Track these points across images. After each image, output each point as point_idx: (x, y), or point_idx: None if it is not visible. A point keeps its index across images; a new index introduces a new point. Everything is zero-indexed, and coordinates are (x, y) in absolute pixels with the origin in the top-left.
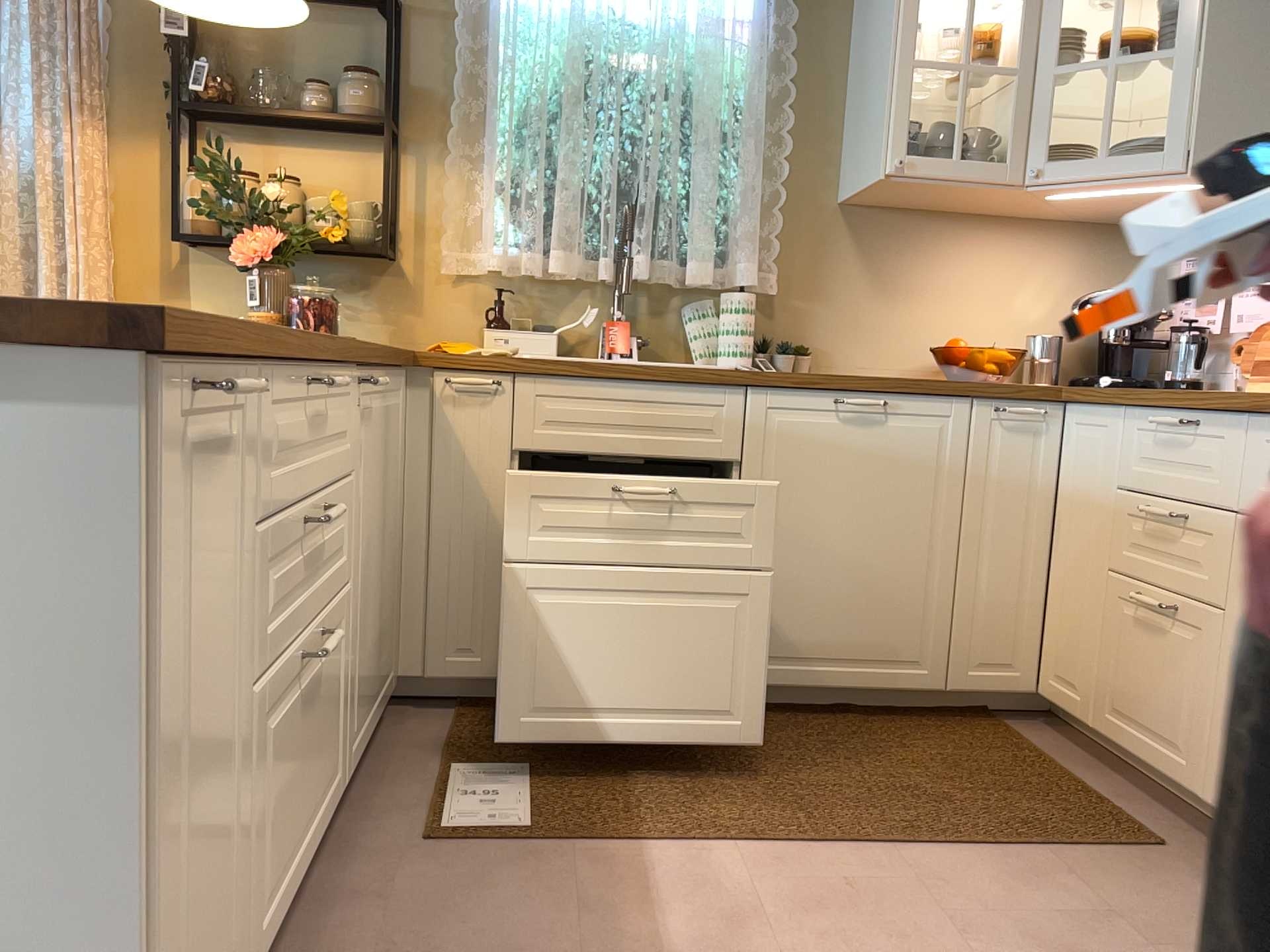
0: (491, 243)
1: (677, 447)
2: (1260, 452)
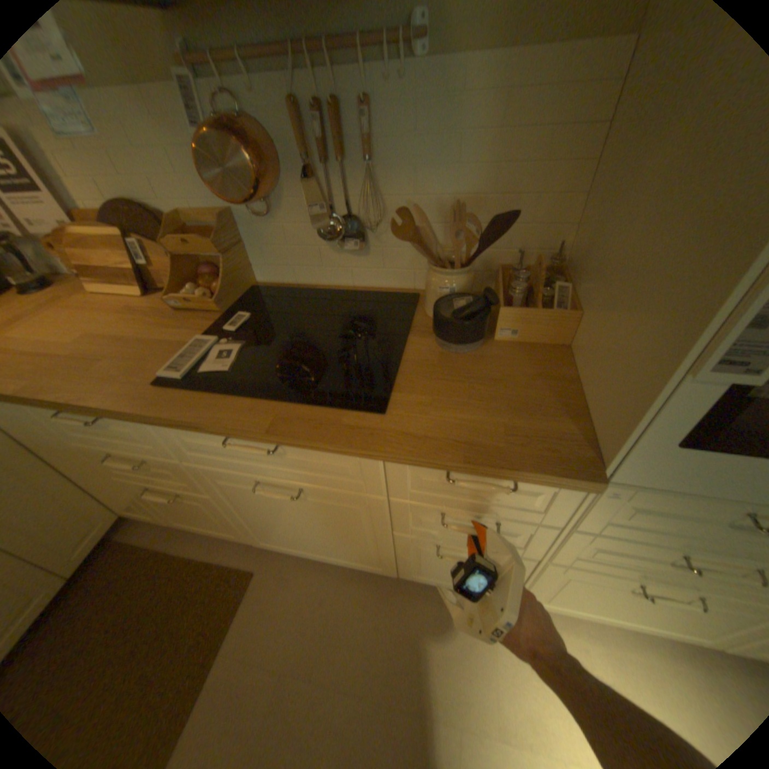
0: None
1: None
2: (168, 435)
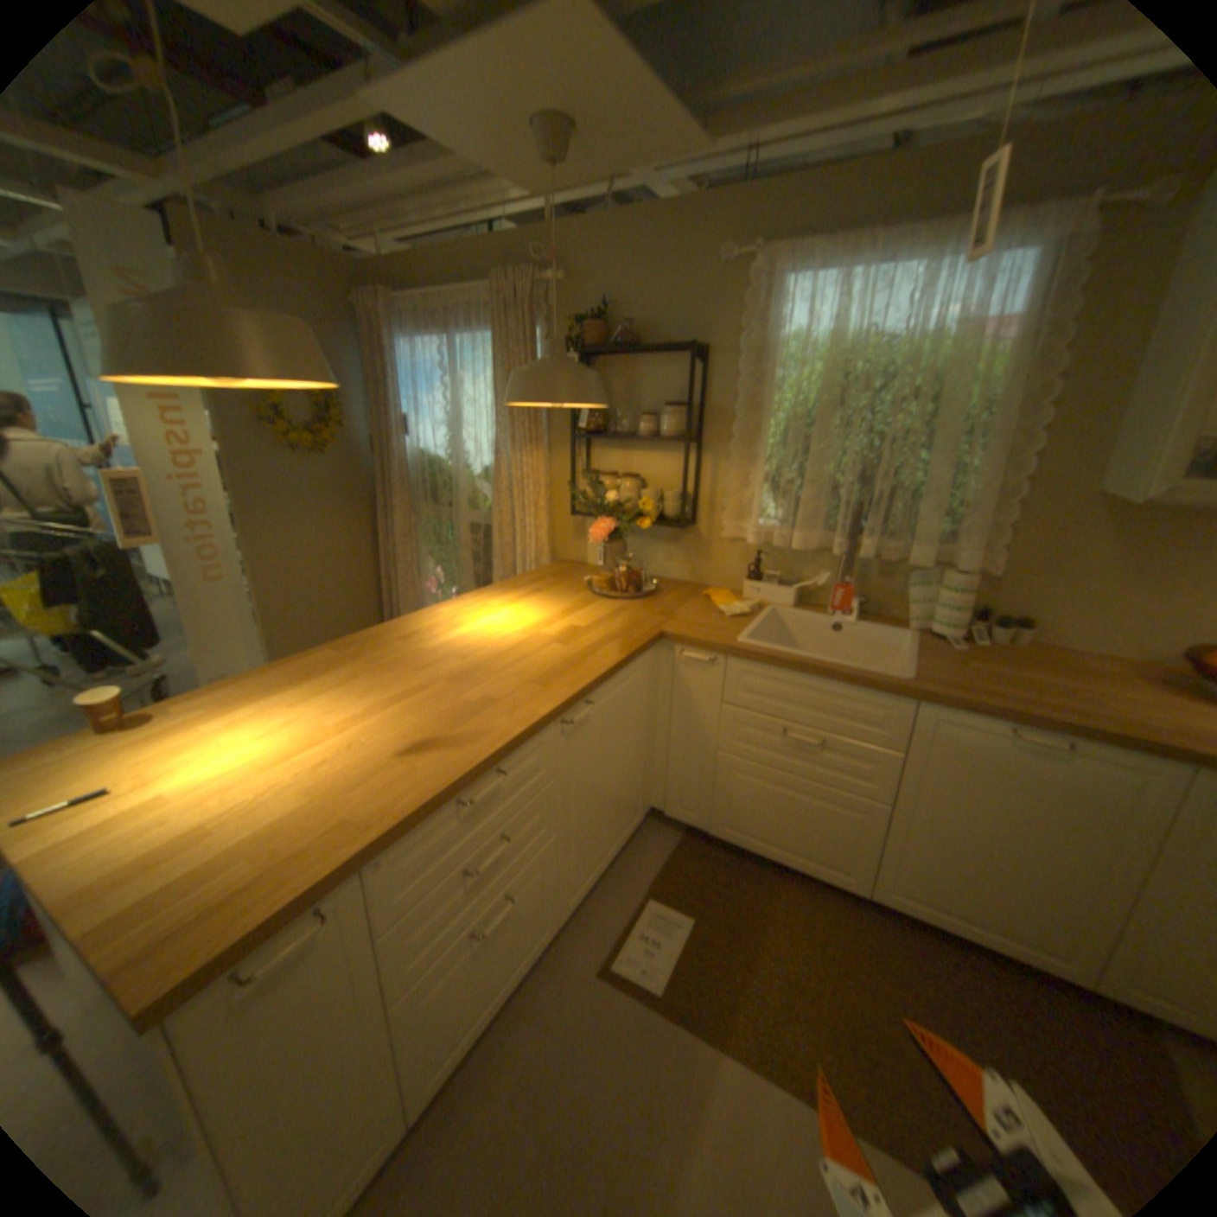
0: (753, 519)
1: (847, 730)
2: None
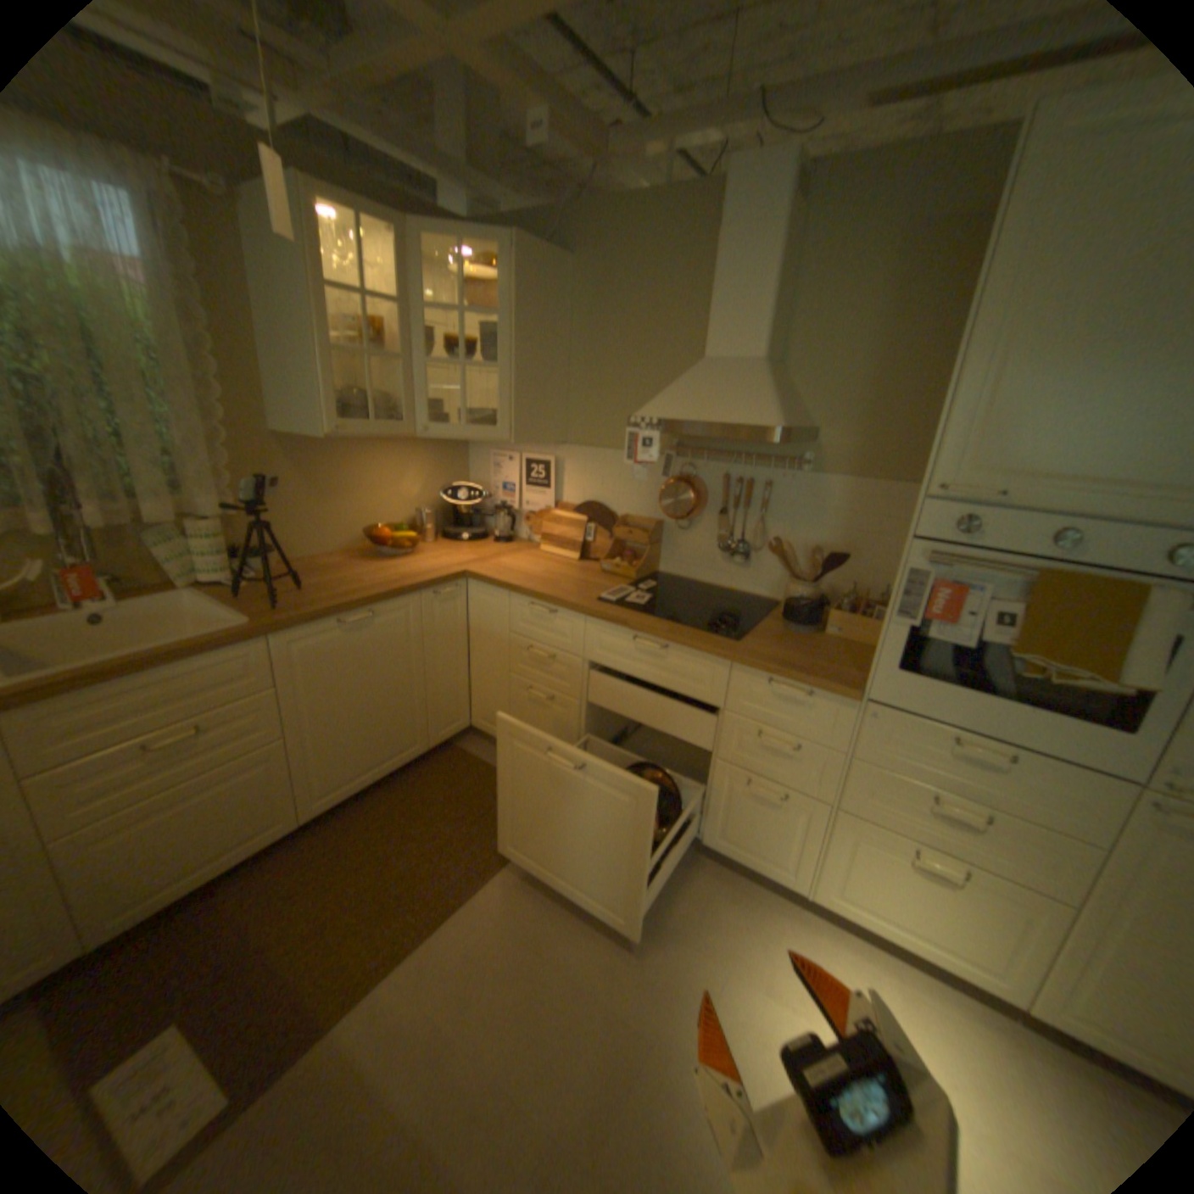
0: None
1: (215, 703)
2: (591, 634)
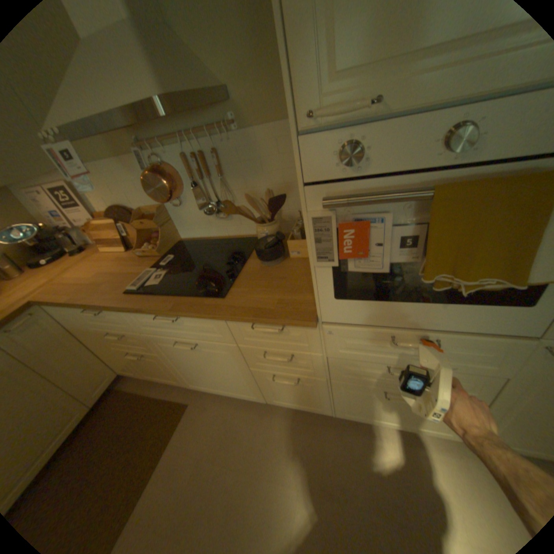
0: None
1: None
2: (131, 318)
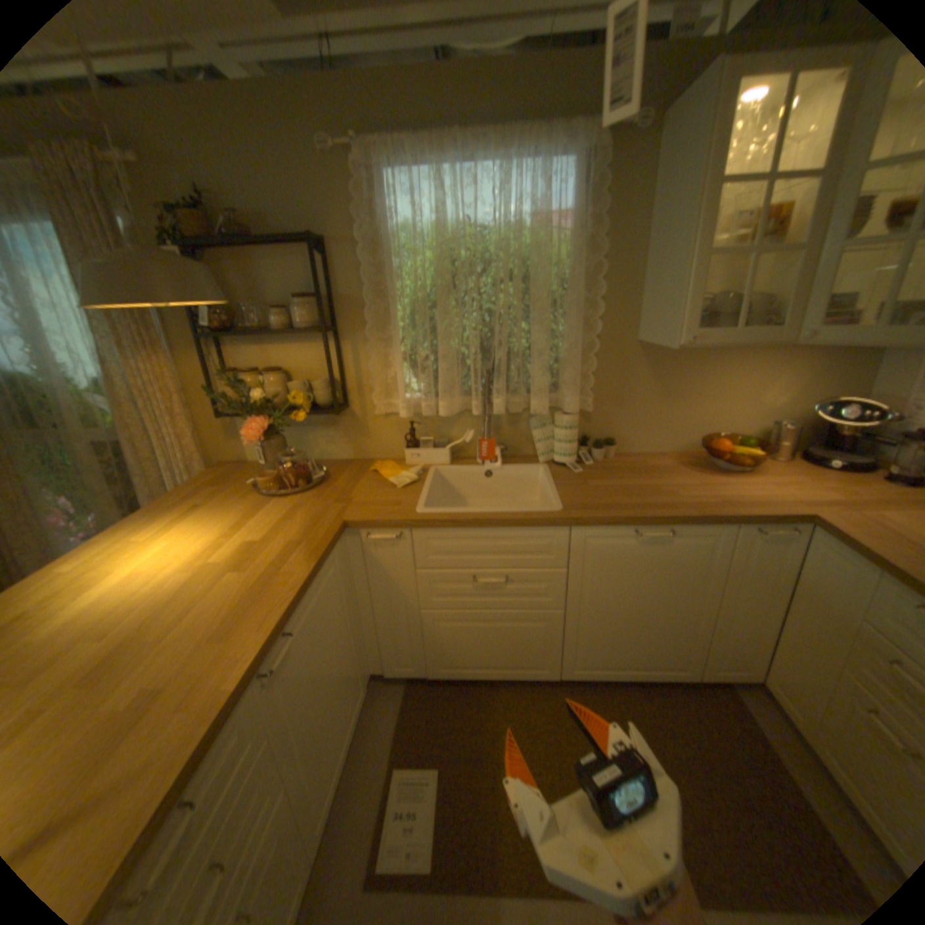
0: (401, 394)
1: (523, 562)
2: None
